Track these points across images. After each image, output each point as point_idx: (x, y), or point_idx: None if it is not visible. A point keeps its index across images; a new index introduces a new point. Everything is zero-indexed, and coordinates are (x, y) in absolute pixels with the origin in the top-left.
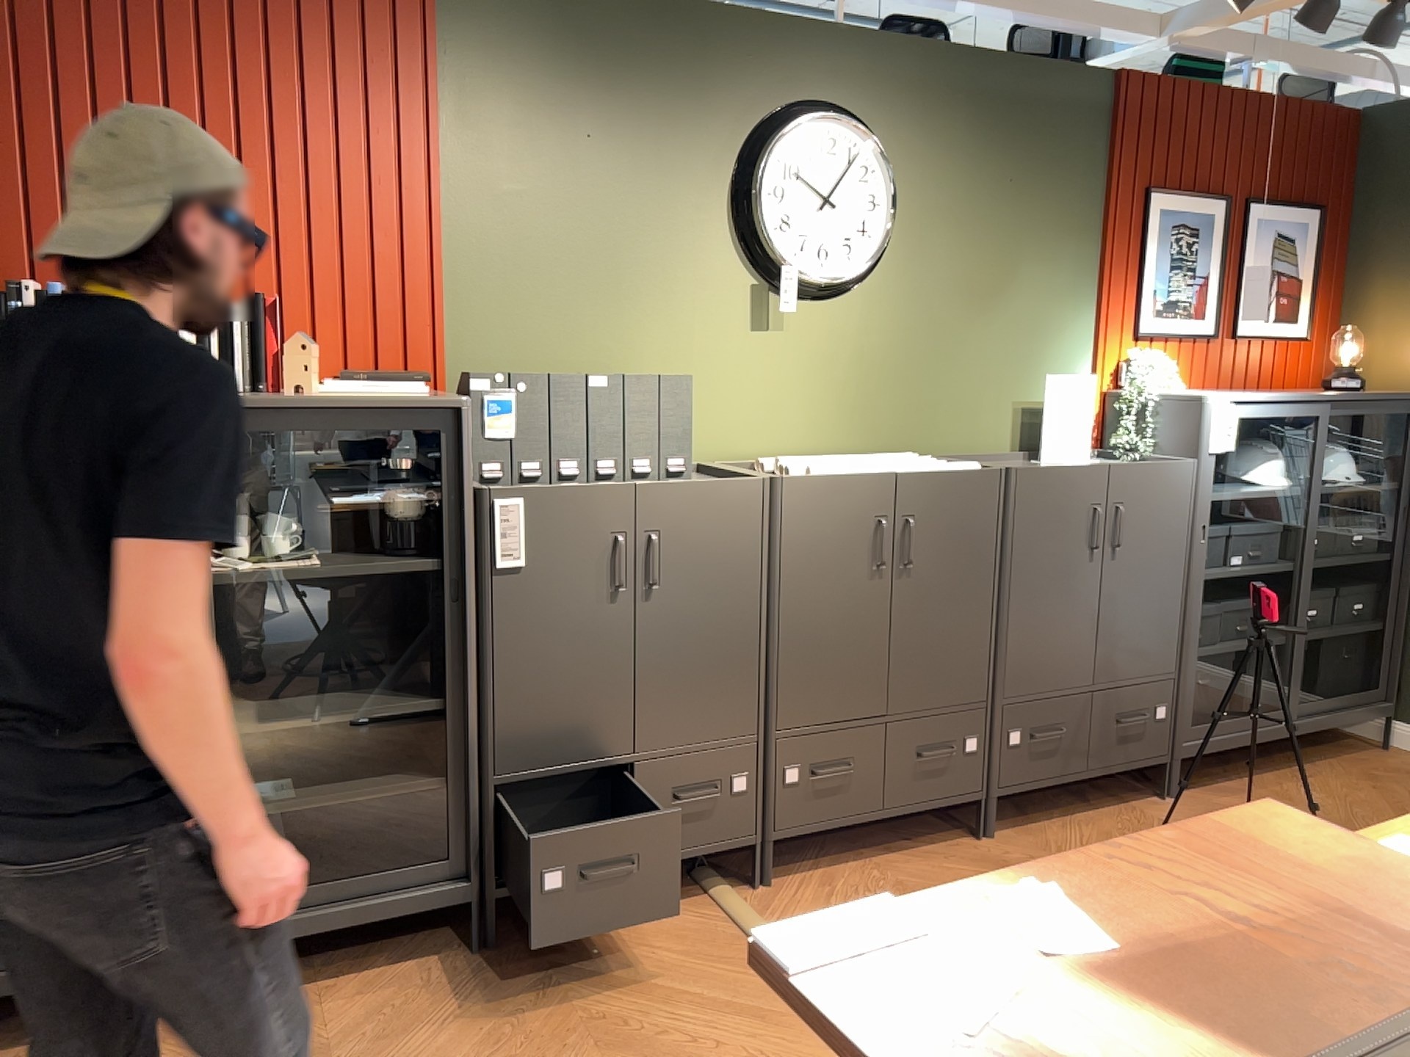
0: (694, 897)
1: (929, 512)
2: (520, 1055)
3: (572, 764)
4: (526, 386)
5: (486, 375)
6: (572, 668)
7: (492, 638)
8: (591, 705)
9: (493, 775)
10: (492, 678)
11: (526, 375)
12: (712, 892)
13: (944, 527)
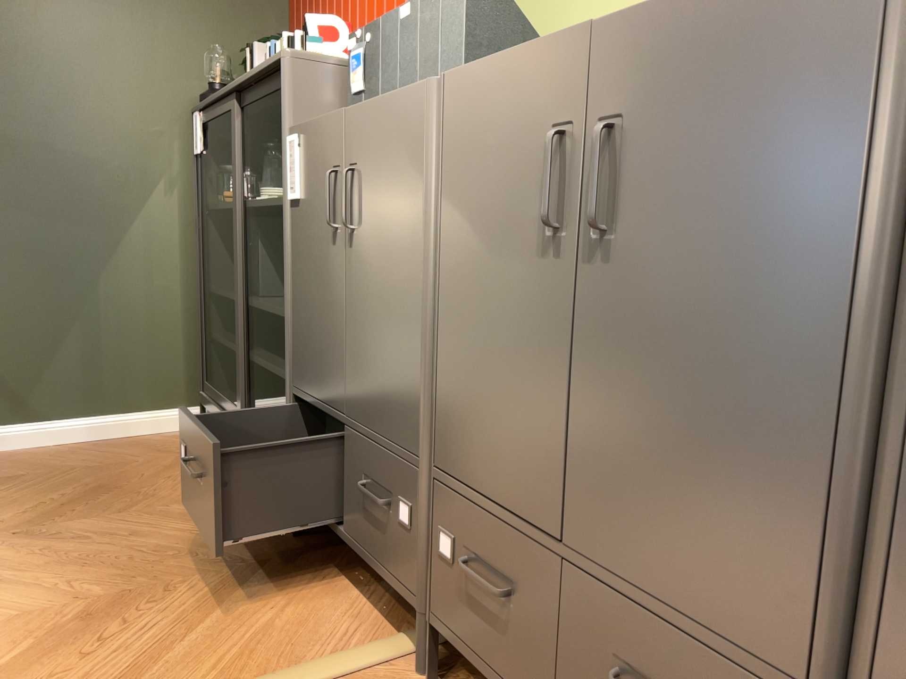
0: (395, 629)
1: (652, 101)
2: (135, 562)
3: (317, 399)
4: (371, 40)
5: (355, 37)
6: (317, 305)
7: (291, 263)
8: (325, 346)
9: (291, 384)
10: (291, 298)
11: (371, 28)
12: (400, 636)
13: (685, 139)
